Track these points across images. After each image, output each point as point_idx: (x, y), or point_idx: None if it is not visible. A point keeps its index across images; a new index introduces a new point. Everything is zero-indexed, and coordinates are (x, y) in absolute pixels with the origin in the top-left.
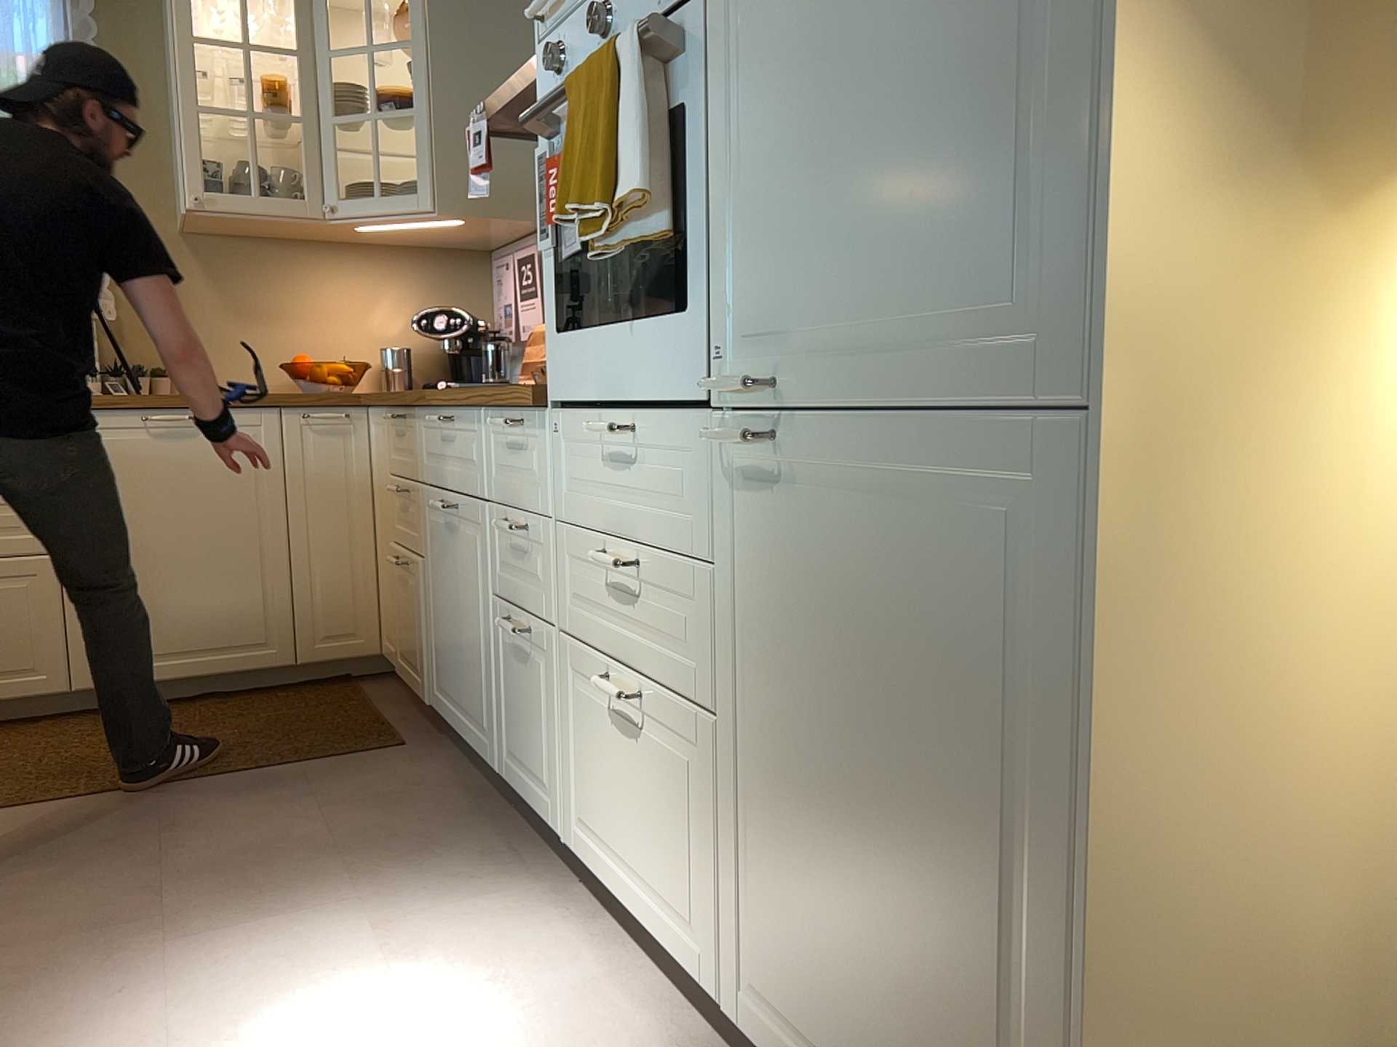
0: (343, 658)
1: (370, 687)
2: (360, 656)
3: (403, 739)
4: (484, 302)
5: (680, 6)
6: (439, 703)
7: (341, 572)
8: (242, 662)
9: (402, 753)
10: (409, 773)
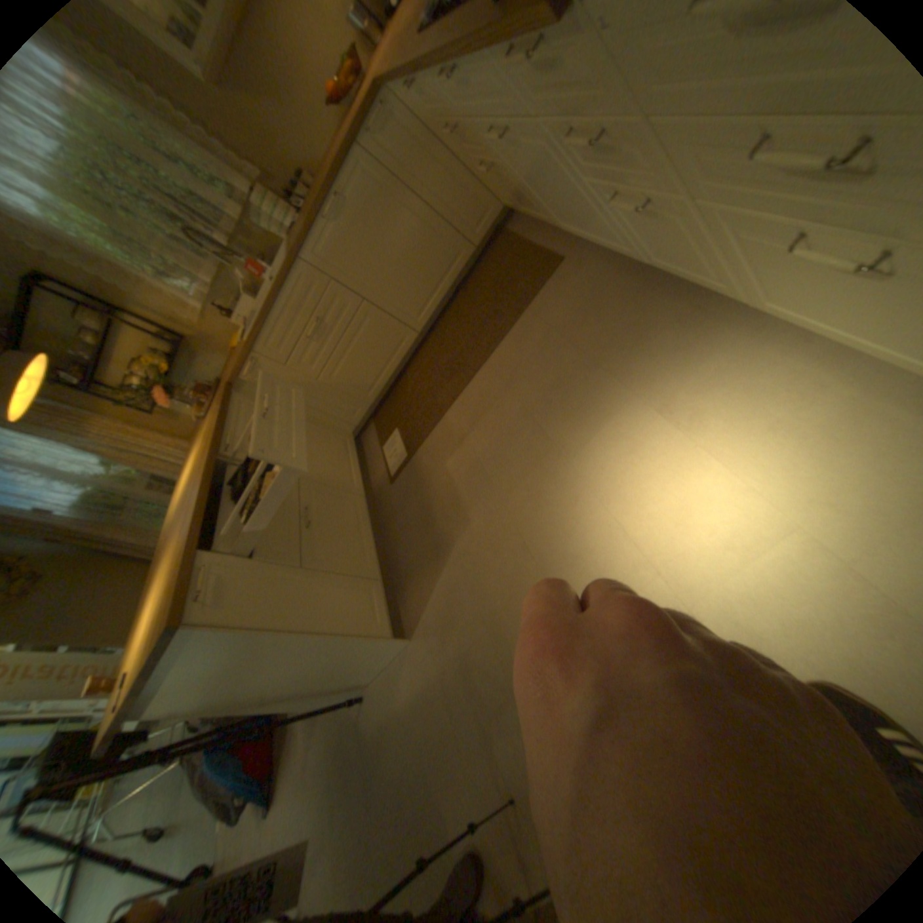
0: (491, 224)
1: (513, 225)
2: (497, 216)
3: (559, 252)
4: None
5: None
6: (568, 227)
7: (456, 188)
8: (457, 268)
9: (567, 264)
10: (583, 276)
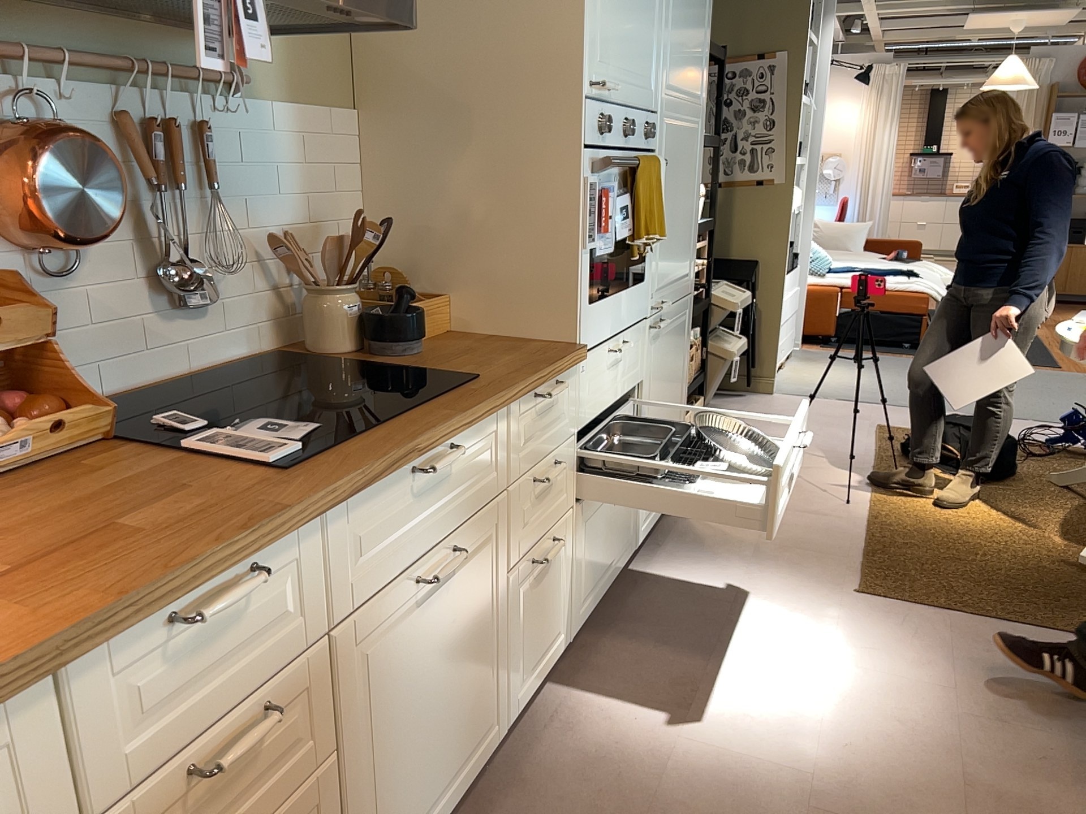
0: None
1: None
2: None
3: None
4: None
5: (648, 151)
6: None
7: None
8: None
9: None
10: None
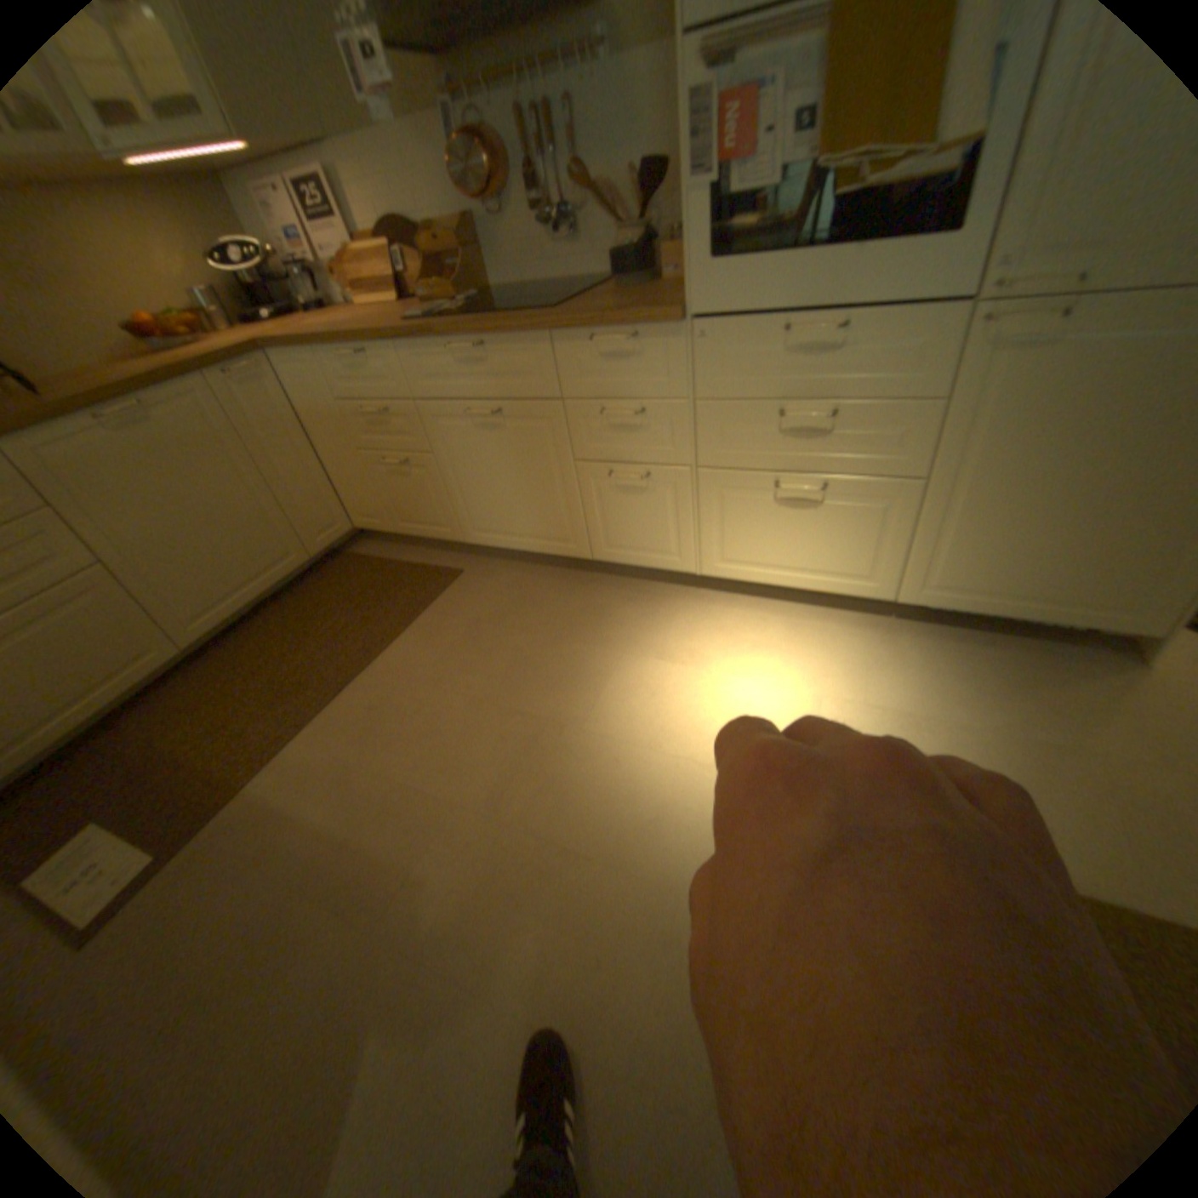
0: (334, 541)
1: (360, 551)
2: (342, 535)
3: (452, 569)
4: (236, 230)
5: None
6: (478, 539)
7: (306, 486)
8: (278, 574)
9: (469, 576)
10: (498, 583)
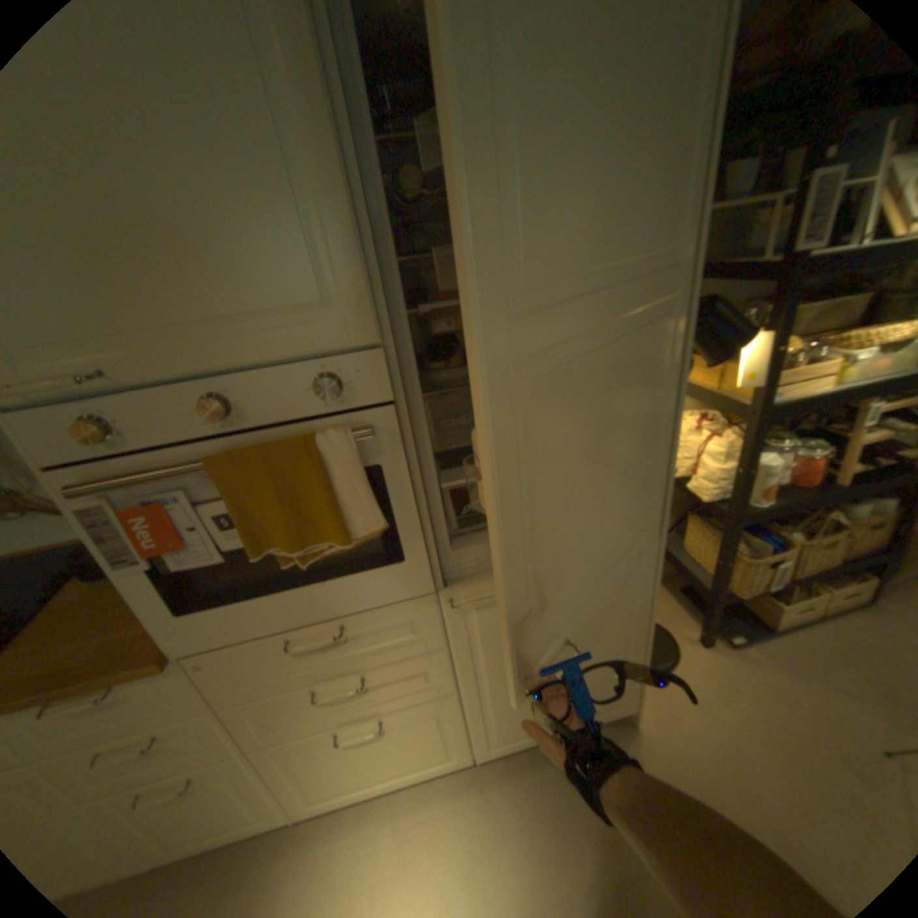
0: None
1: None
2: None
3: None
4: None
5: (347, 409)
6: None
7: None
8: None
9: None
10: None
